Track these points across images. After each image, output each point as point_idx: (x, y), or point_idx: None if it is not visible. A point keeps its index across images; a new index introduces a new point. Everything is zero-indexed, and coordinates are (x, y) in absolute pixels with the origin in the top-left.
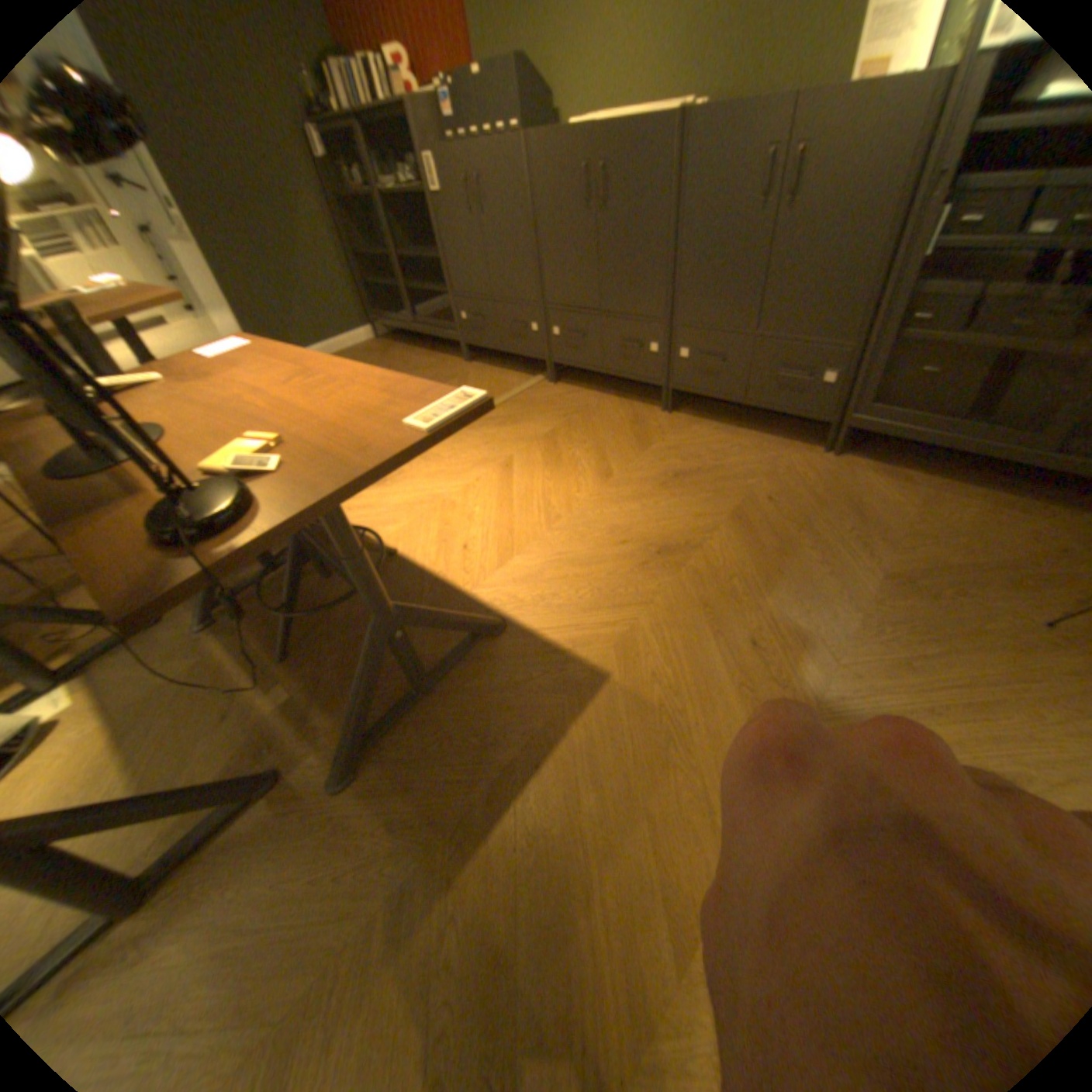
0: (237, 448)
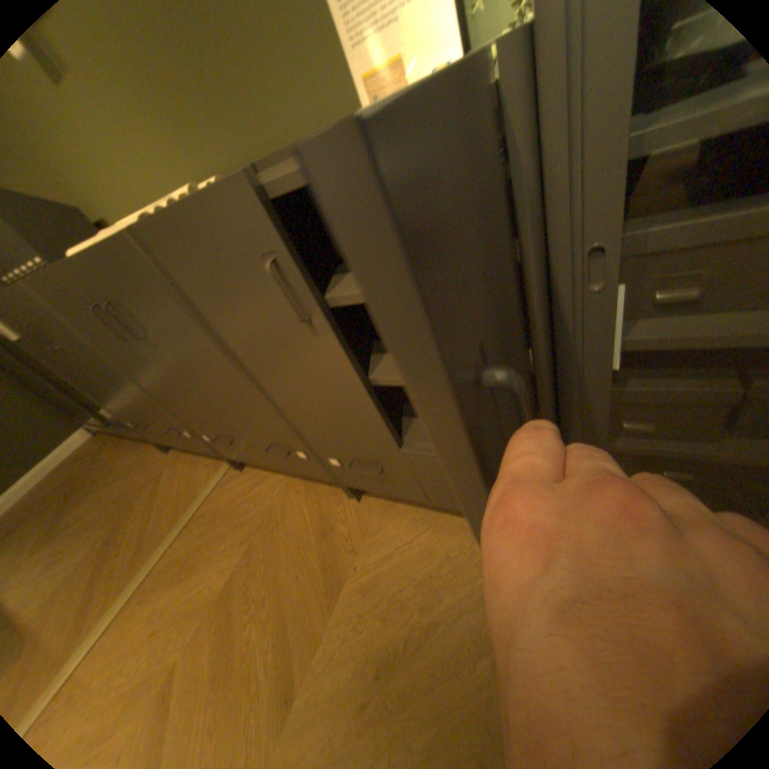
0: None
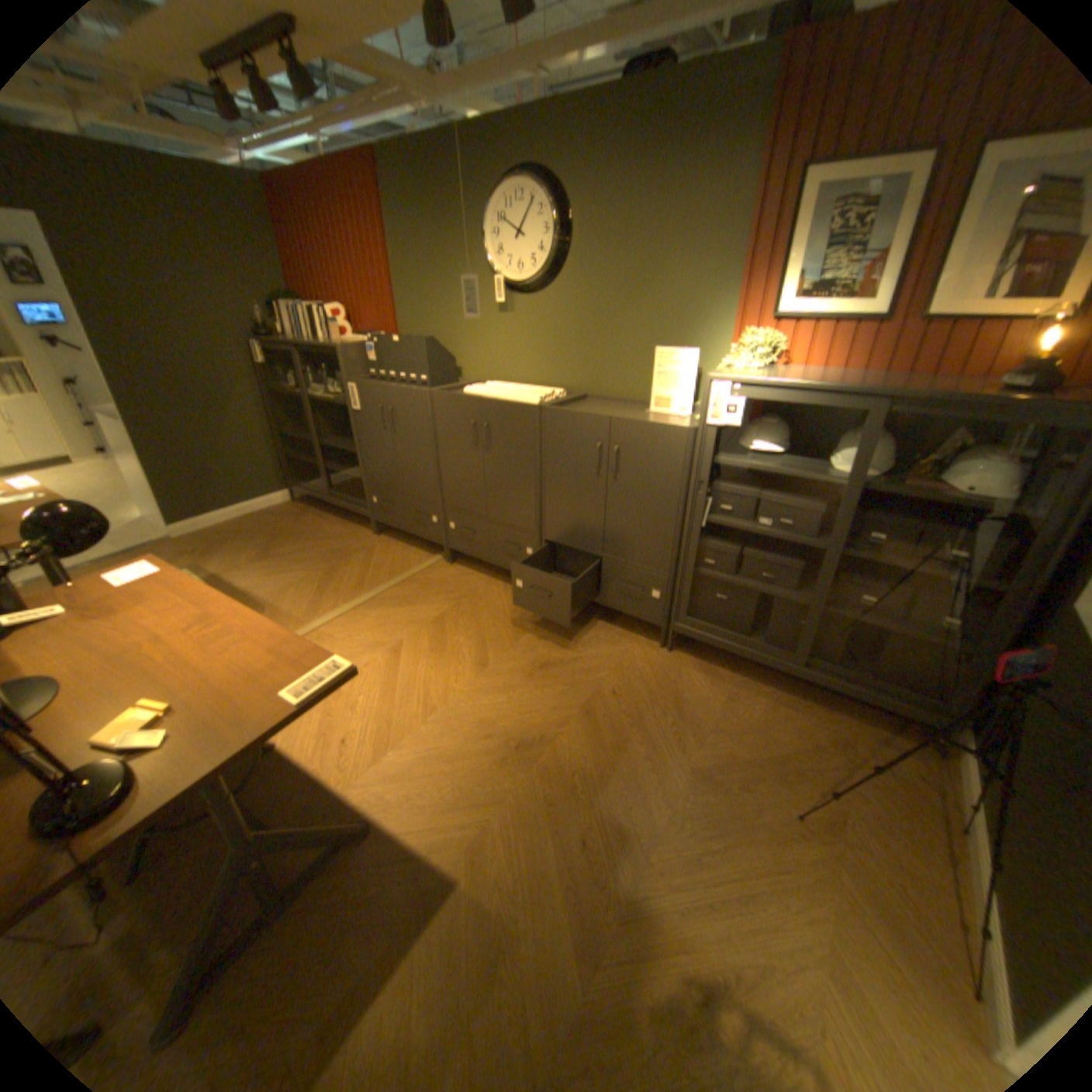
0: (131, 718)
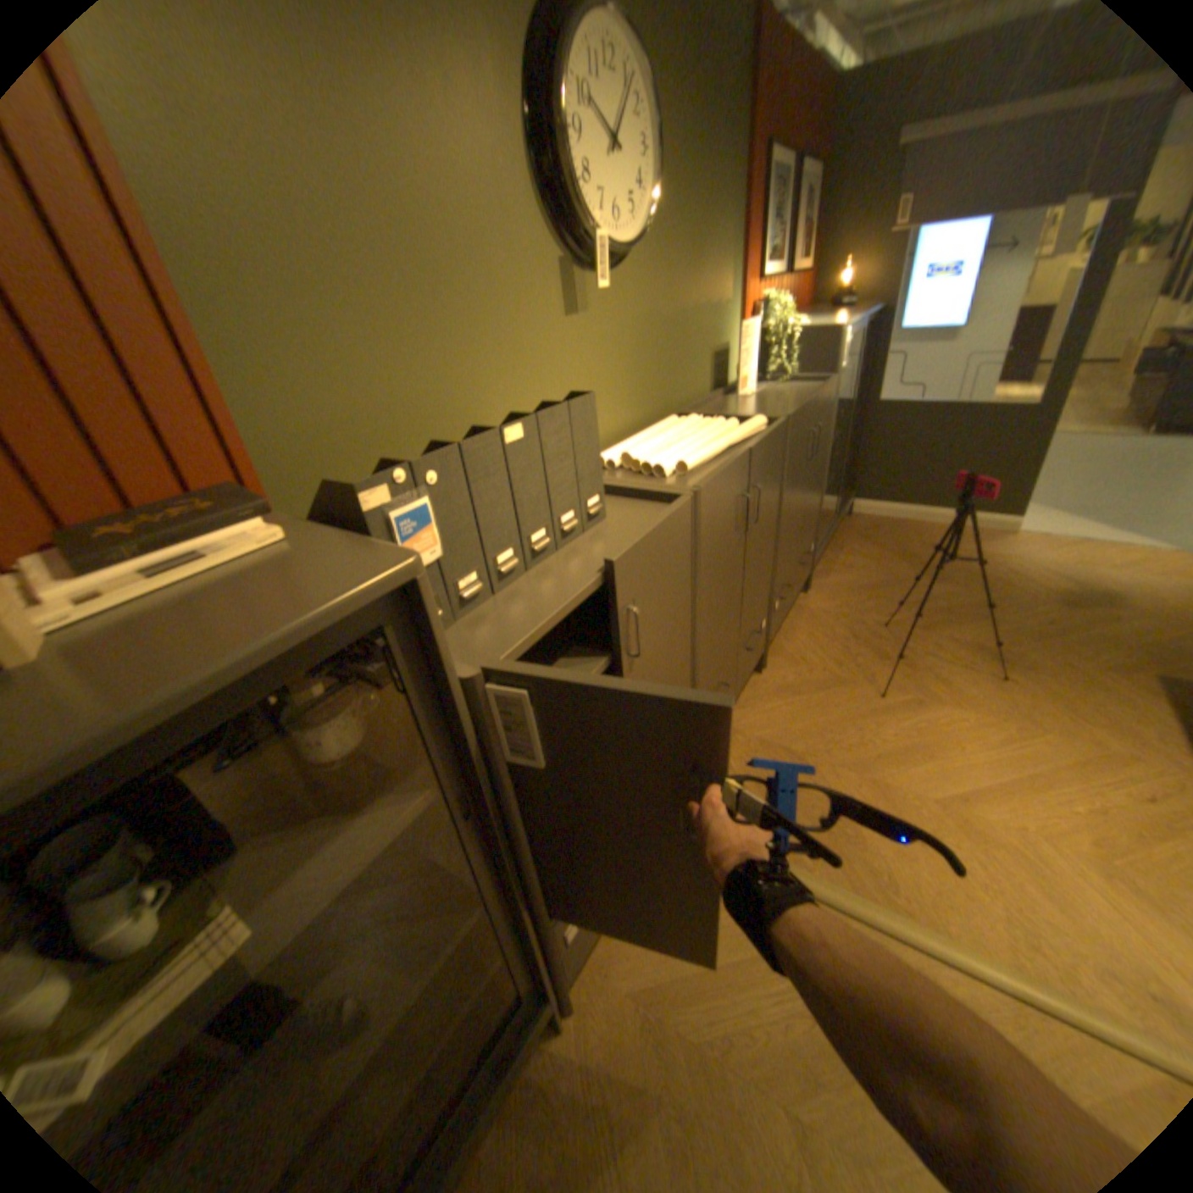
0: None
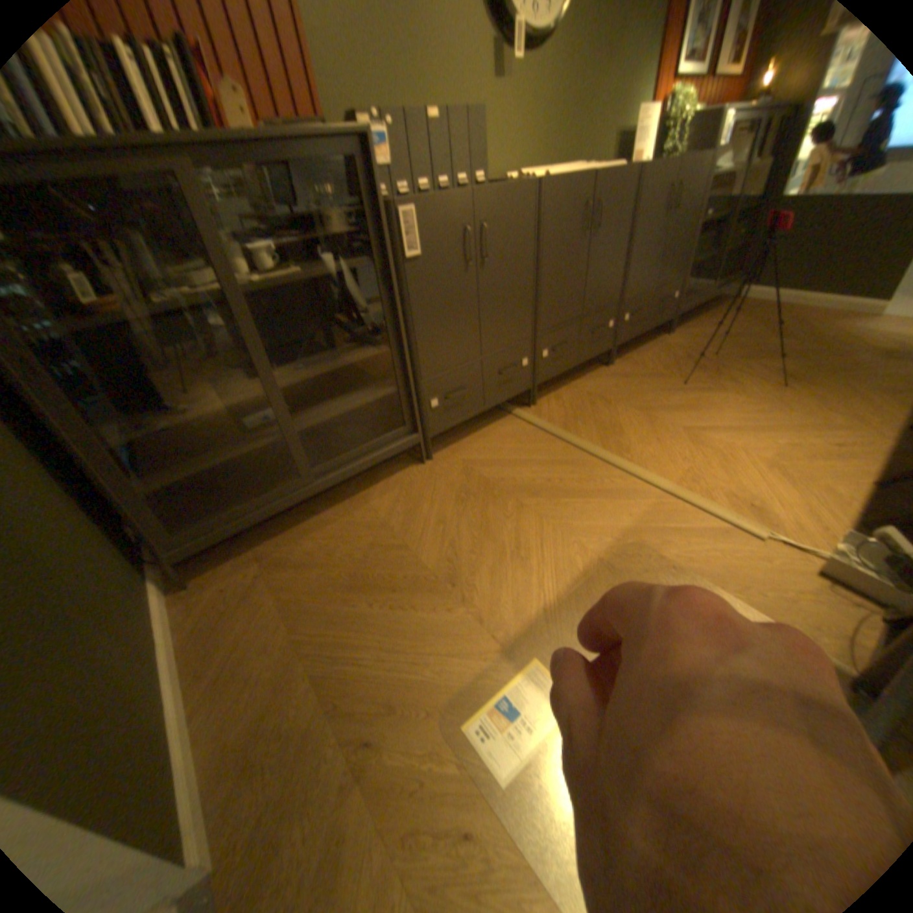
0: None
